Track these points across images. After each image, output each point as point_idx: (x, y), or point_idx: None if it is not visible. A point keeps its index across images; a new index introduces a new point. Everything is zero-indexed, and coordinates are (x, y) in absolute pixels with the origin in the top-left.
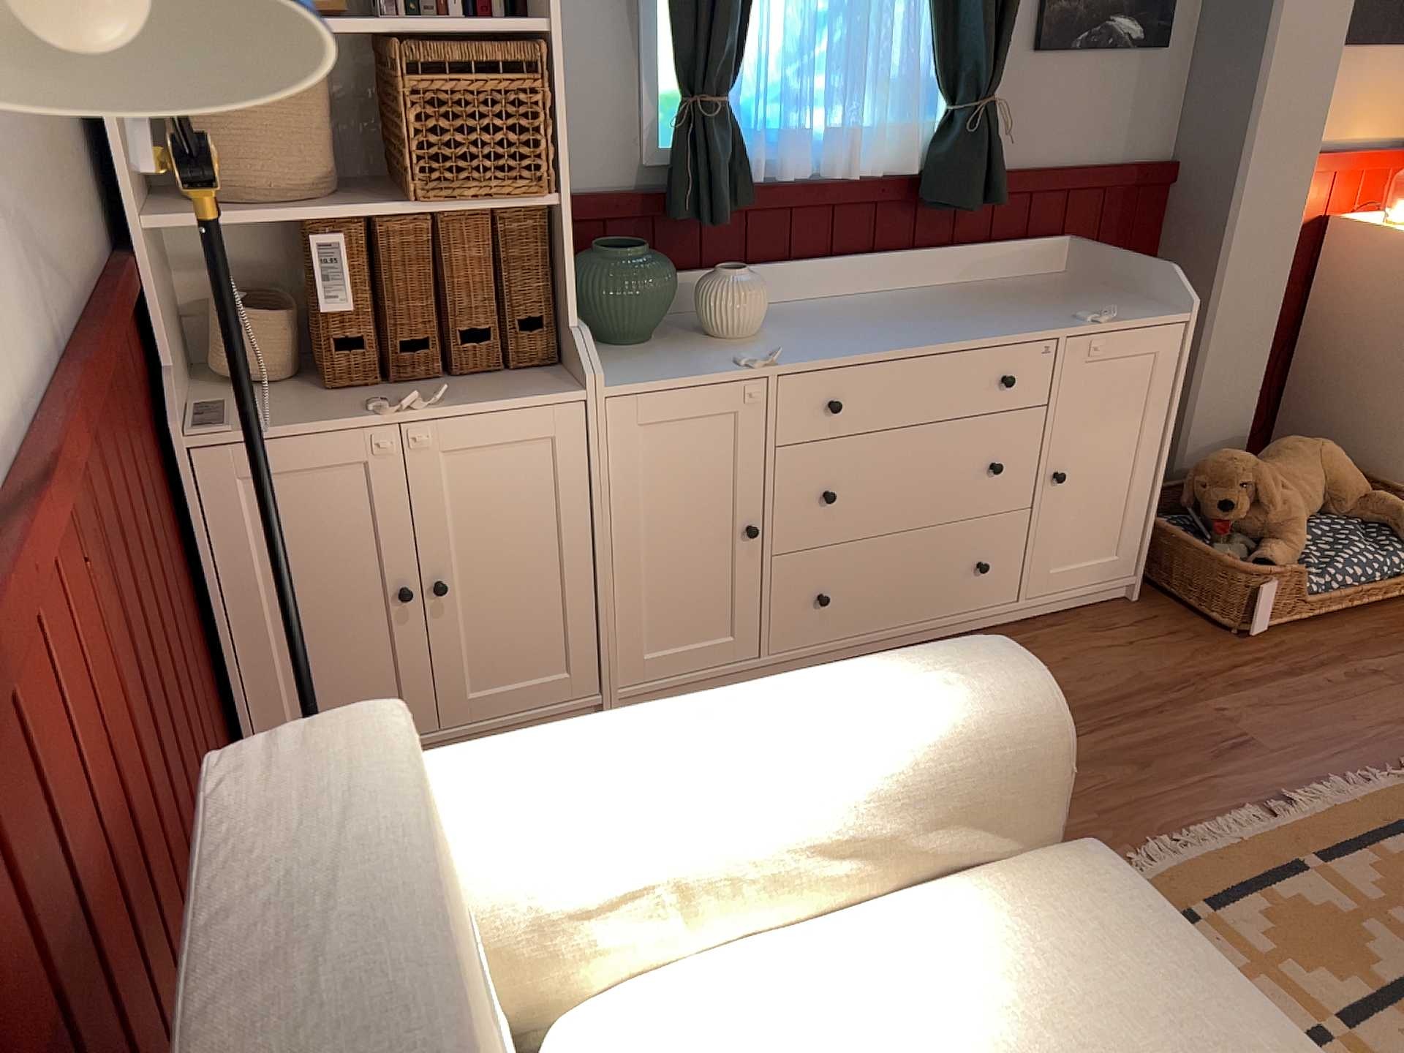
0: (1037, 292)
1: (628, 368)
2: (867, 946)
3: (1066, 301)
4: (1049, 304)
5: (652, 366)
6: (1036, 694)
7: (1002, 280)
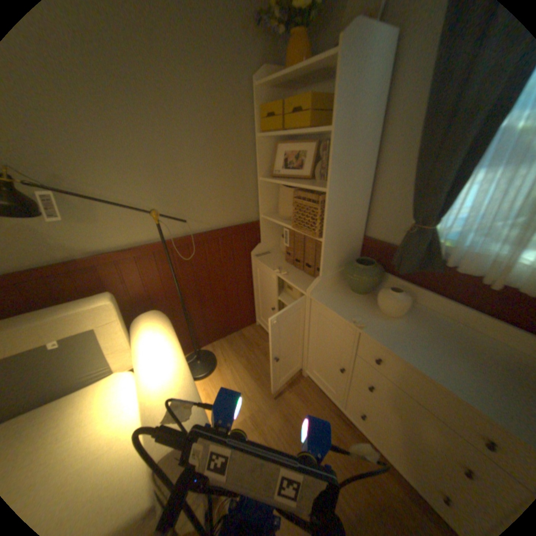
0: None
1: (332, 296)
2: (127, 428)
3: None
4: None
5: (339, 300)
6: (161, 453)
7: None
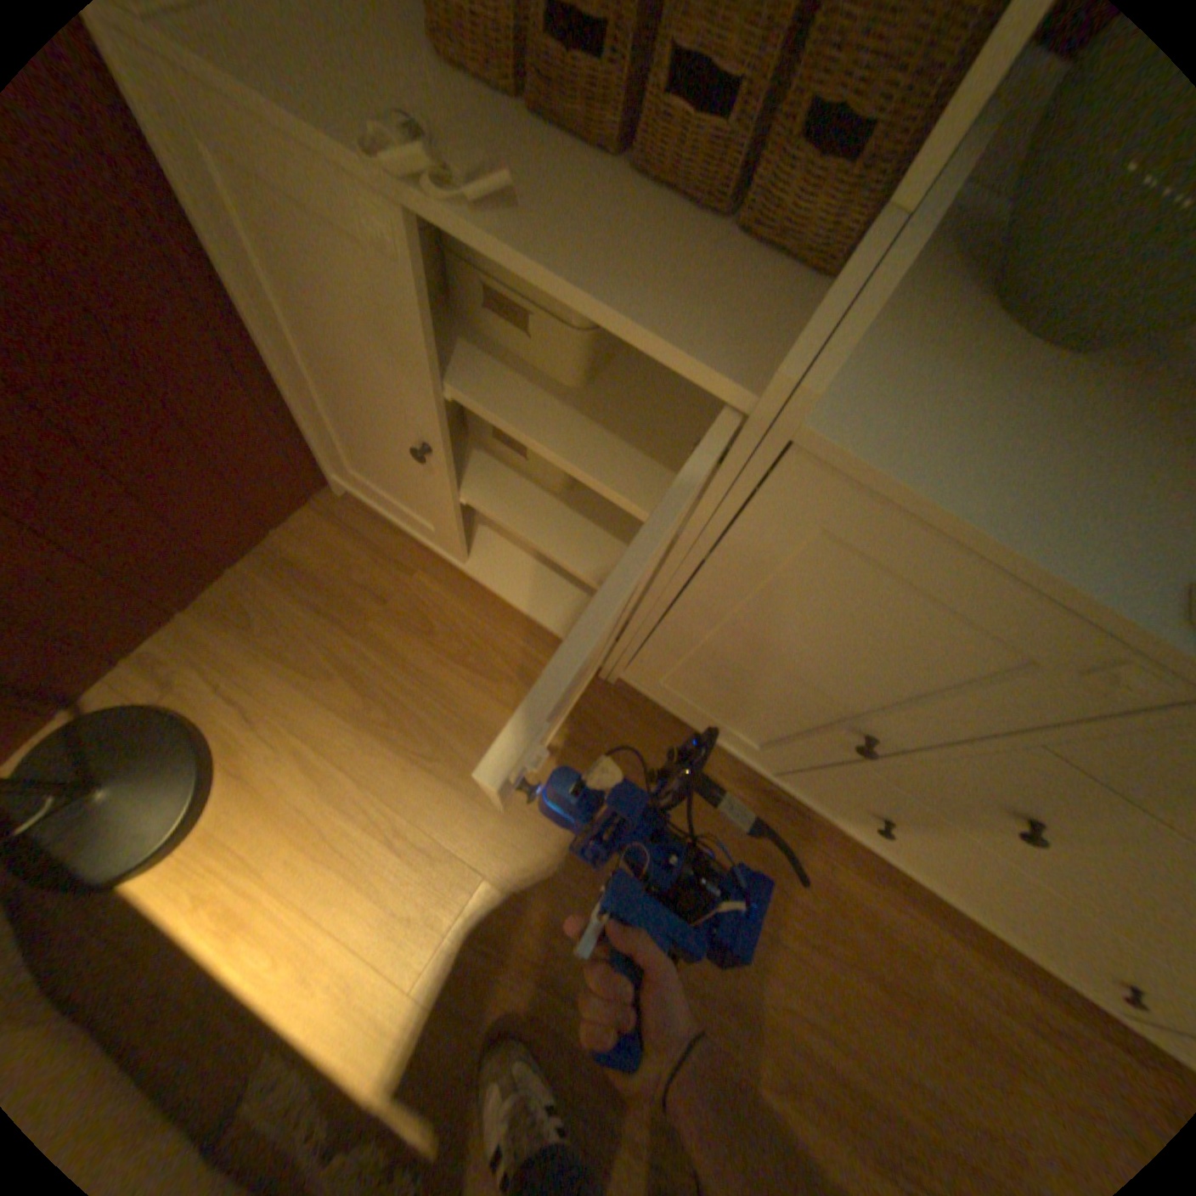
0: None
1: (953, 400)
2: None
3: None
4: None
5: (1014, 432)
6: None
7: None
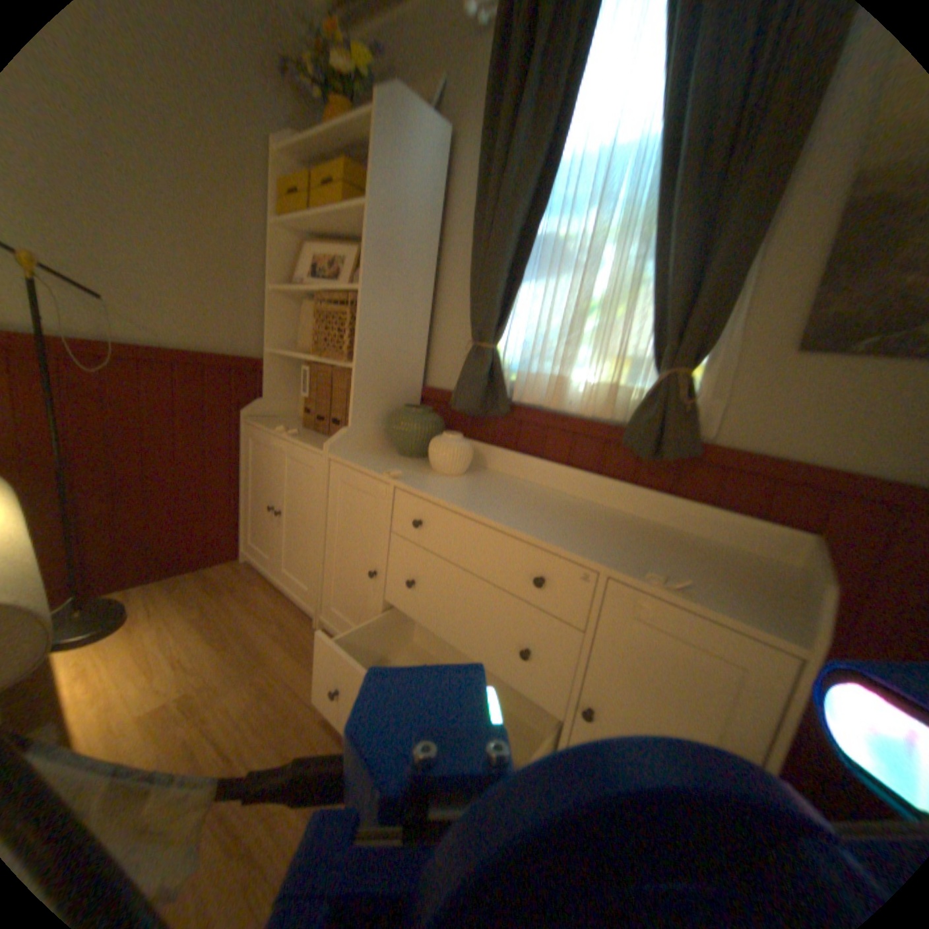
0: (707, 556)
1: (365, 456)
2: None
3: (703, 569)
4: (679, 561)
5: (374, 460)
6: None
7: (712, 541)
